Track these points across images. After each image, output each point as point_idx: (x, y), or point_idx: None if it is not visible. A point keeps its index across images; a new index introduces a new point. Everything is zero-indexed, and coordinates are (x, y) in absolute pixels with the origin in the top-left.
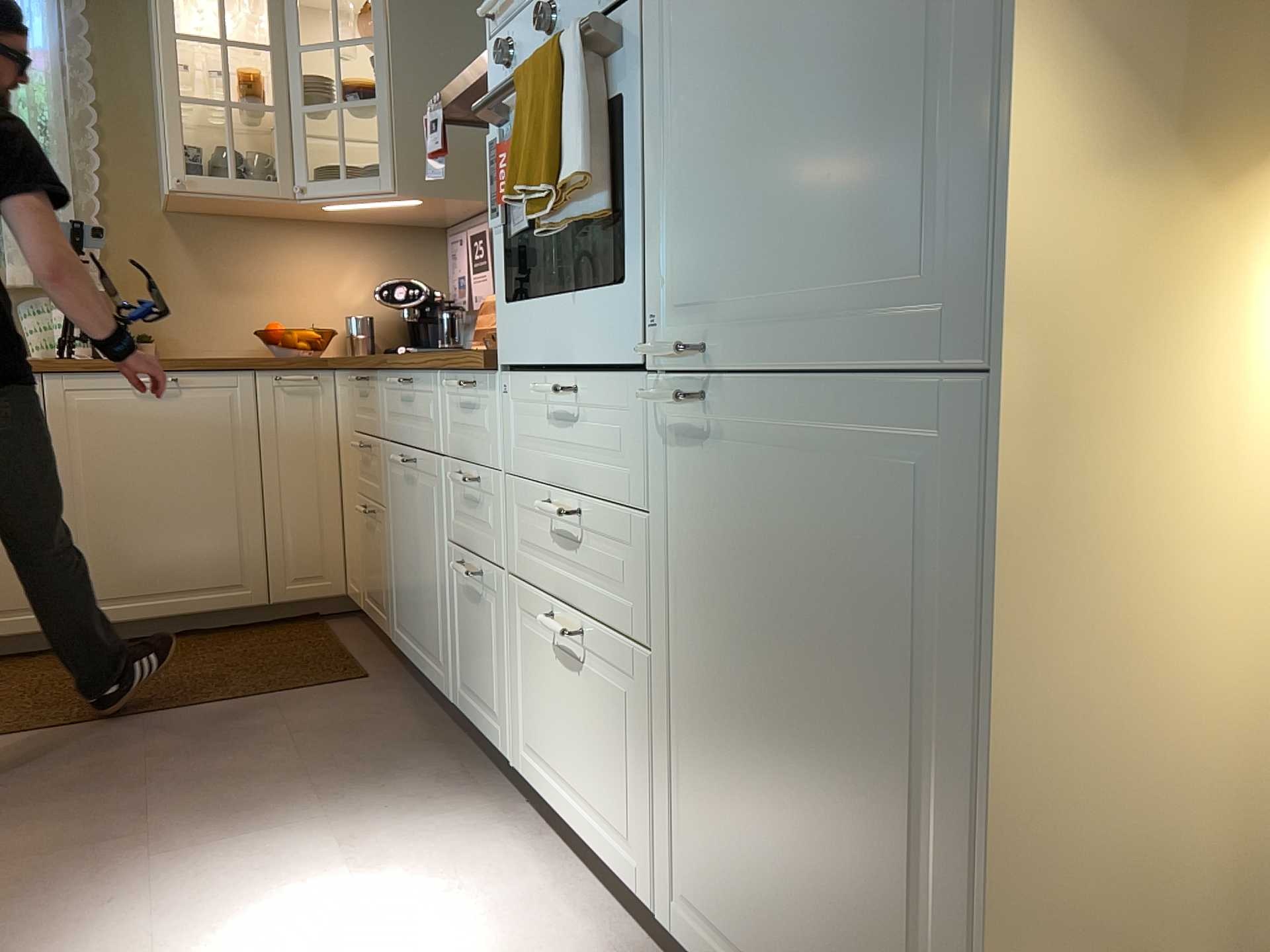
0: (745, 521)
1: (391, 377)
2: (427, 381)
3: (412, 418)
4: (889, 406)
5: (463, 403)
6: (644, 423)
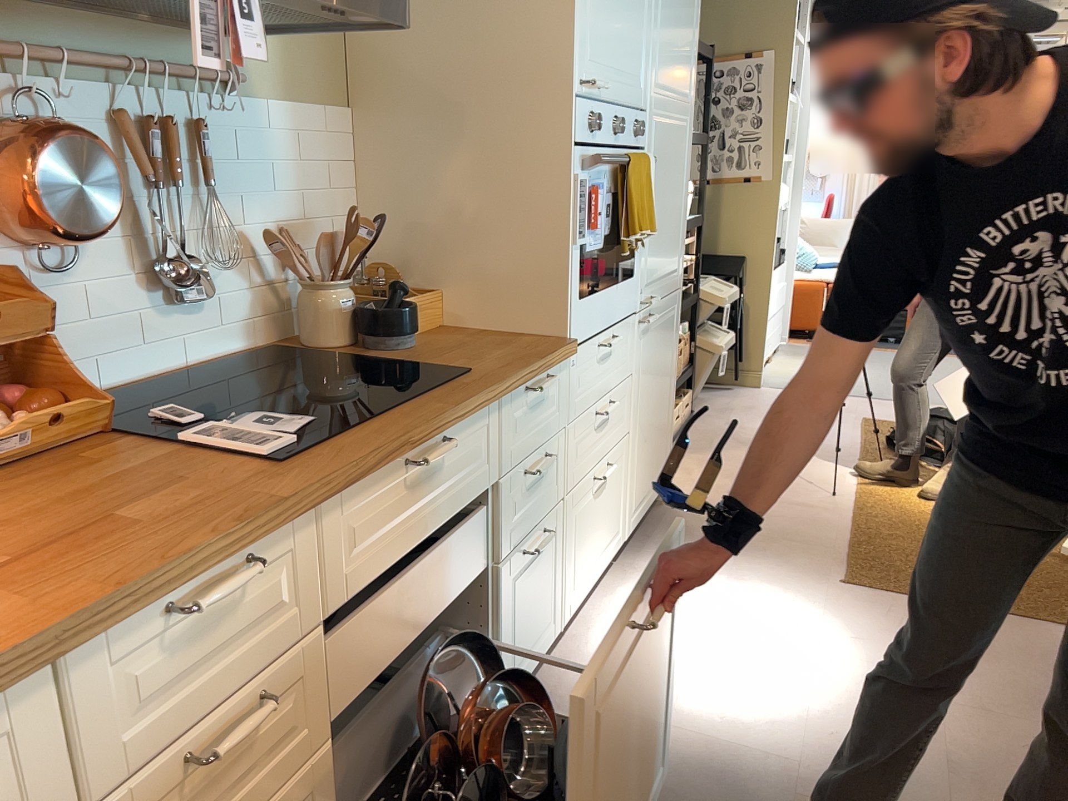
0: (653, 351)
1: (374, 480)
2: (476, 418)
3: (434, 494)
4: (672, 300)
5: (533, 403)
6: (633, 336)
